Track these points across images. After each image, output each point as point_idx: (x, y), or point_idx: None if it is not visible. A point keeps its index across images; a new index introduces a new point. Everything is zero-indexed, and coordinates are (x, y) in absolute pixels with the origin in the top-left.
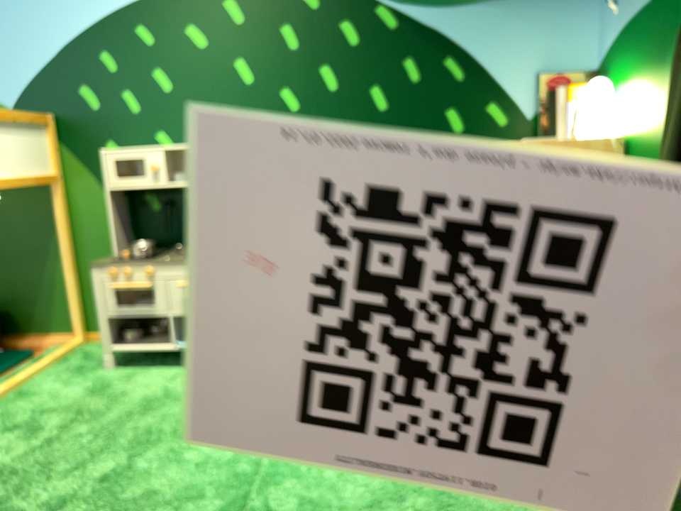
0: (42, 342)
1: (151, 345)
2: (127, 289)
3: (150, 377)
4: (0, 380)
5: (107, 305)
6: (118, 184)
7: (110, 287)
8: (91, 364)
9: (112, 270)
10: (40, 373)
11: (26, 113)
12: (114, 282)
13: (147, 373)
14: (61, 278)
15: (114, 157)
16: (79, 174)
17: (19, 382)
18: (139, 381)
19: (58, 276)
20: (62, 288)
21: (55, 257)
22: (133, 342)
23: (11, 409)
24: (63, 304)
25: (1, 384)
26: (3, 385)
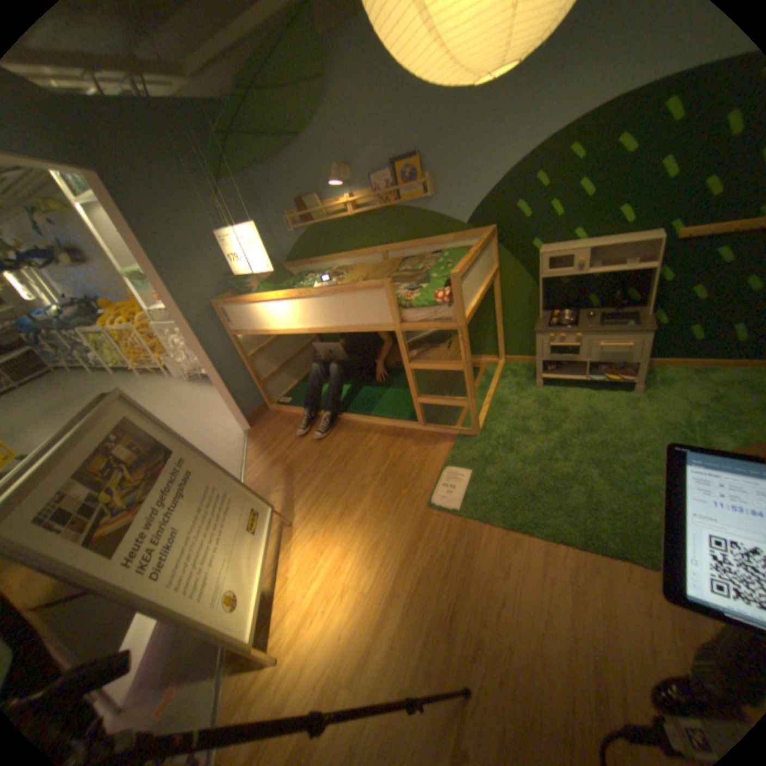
0: (483, 361)
1: (570, 375)
2: (565, 347)
3: (573, 395)
4: (479, 389)
5: (547, 354)
6: (553, 274)
7: (553, 345)
8: (525, 380)
9: (554, 335)
10: (499, 385)
11: (481, 227)
12: (554, 342)
13: (568, 392)
14: (498, 328)
15: (553, 256)
16: (514, 263)
17: (493, 392)
18: (567, 398)
19: (493, 325)
20: (498, 333)
21: (492, 314)
22: (555, 371)
23: (503, 412)
24: (495, 340)
25: (482, 392)
26: (489, 395)
